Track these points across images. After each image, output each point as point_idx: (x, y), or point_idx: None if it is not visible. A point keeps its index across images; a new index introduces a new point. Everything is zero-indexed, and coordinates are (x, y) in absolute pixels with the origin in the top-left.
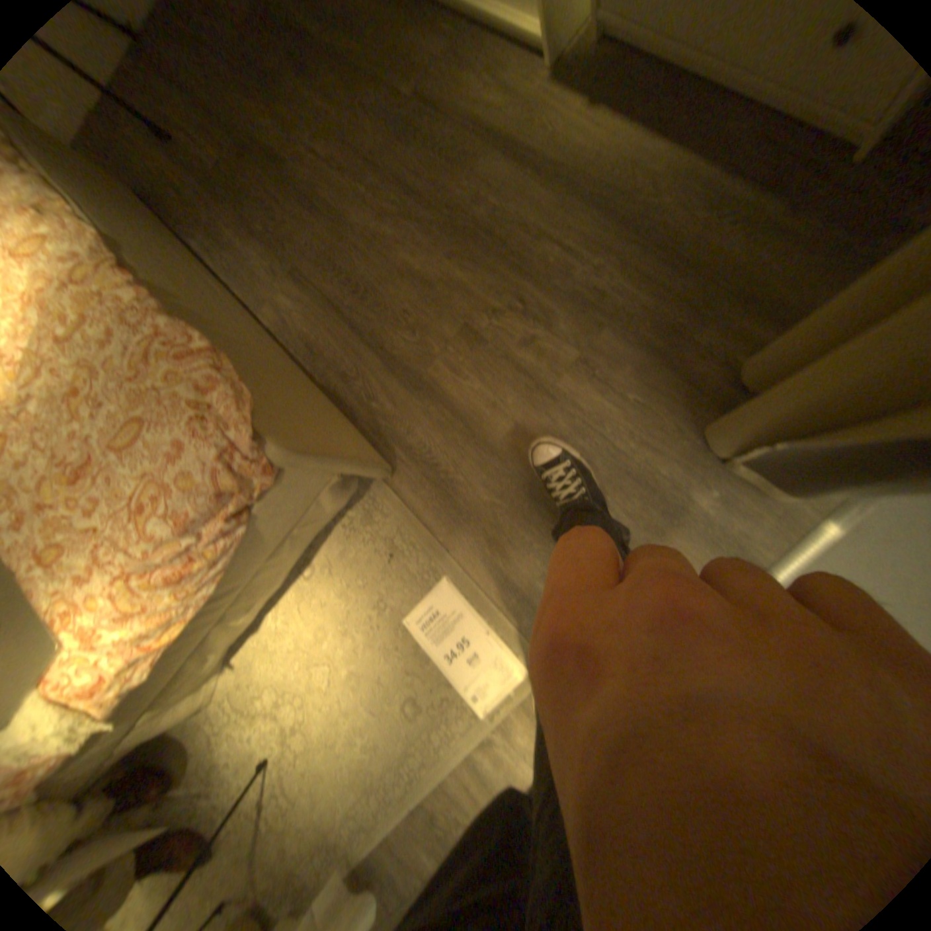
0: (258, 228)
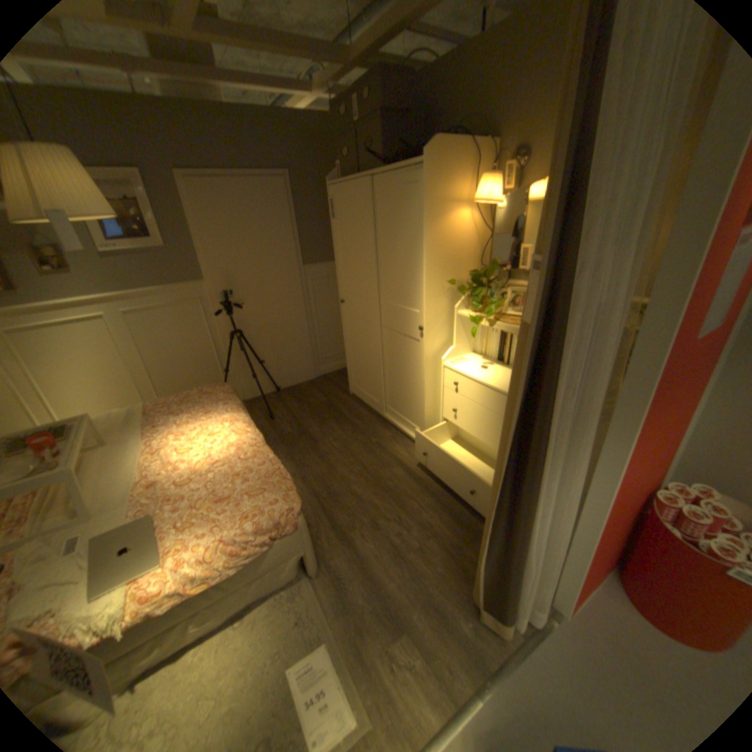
0: (295, 458)
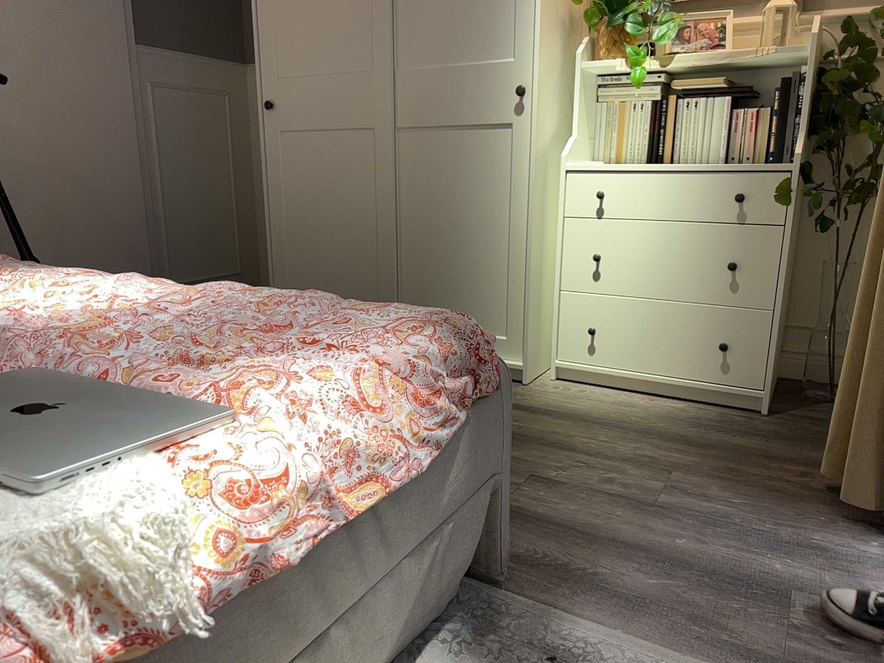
0: None
